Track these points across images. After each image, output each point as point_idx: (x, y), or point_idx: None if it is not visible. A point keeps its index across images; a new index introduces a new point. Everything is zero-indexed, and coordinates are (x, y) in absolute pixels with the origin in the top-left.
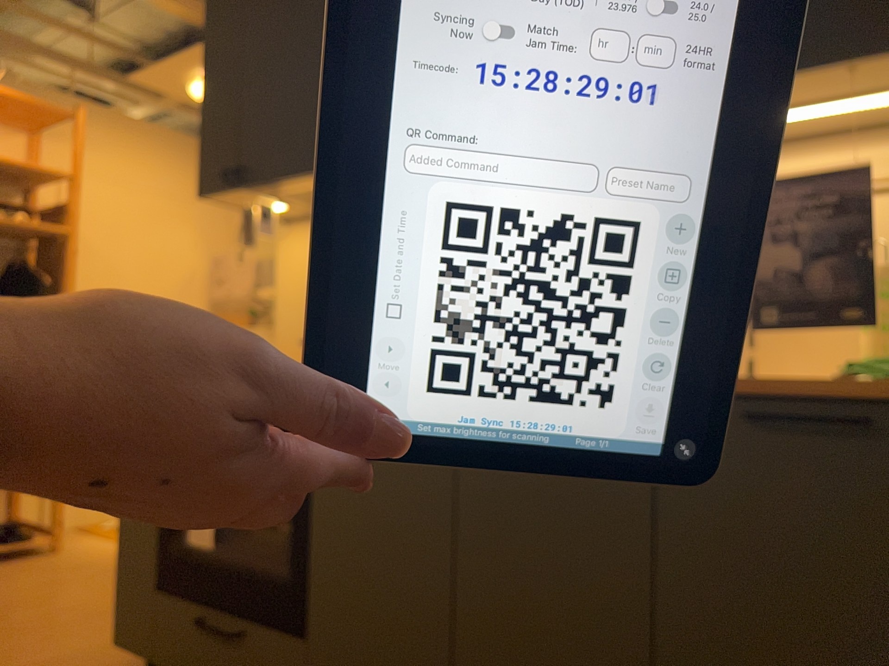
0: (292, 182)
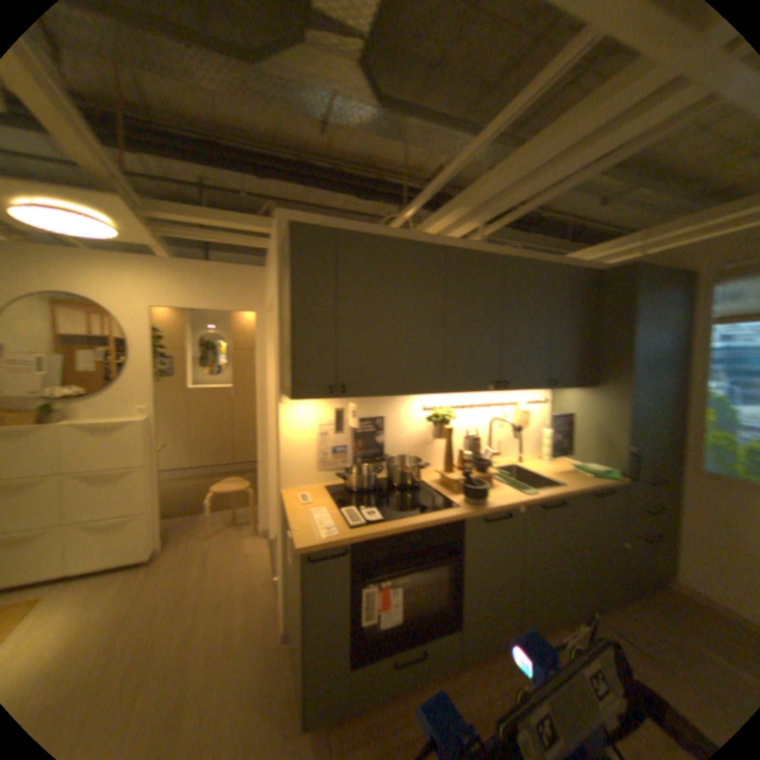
0: (374, 396)
